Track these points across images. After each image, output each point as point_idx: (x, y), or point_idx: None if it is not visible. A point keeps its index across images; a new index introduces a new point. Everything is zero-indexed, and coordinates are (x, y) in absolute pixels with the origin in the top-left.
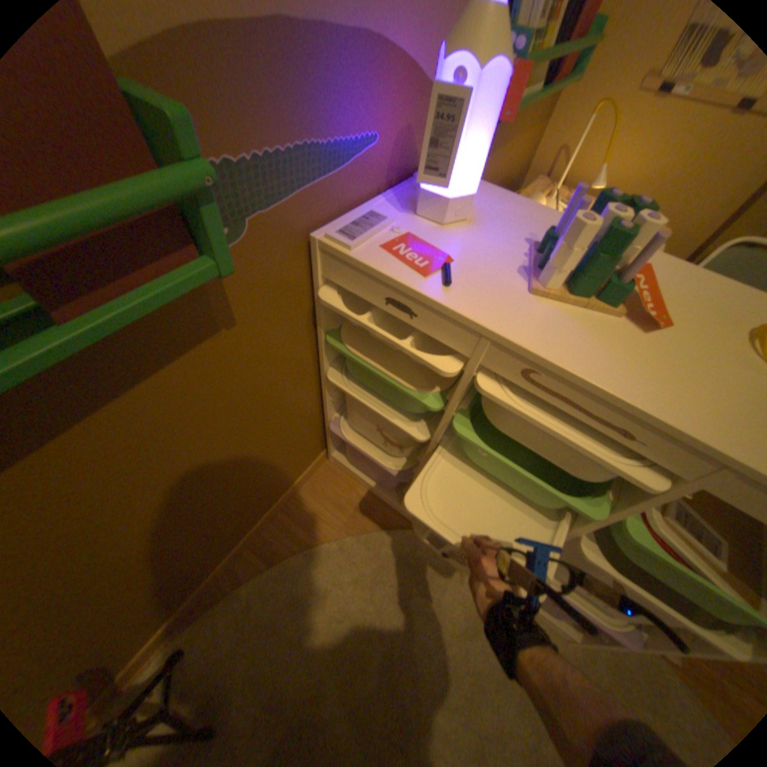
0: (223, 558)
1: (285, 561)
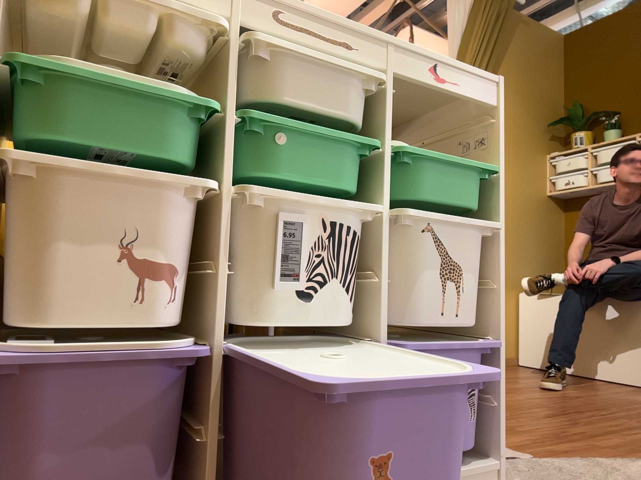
0: None
1: None
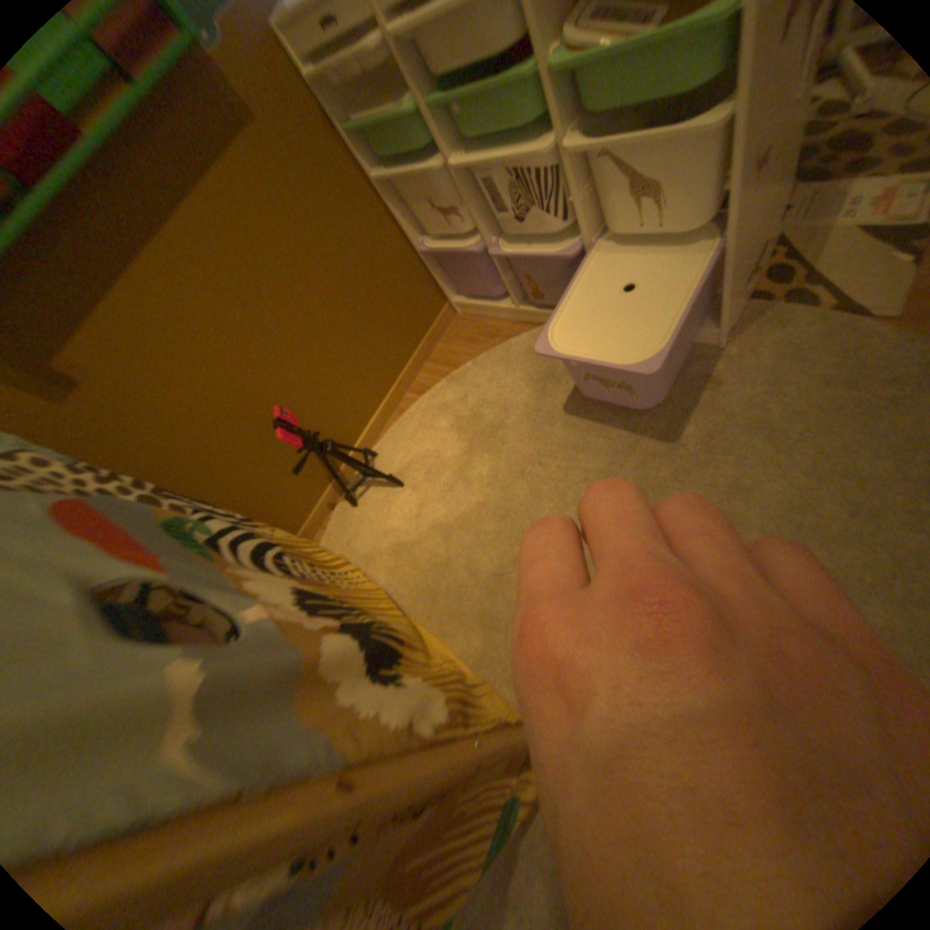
0: (386, 395)
1: (434, 389)
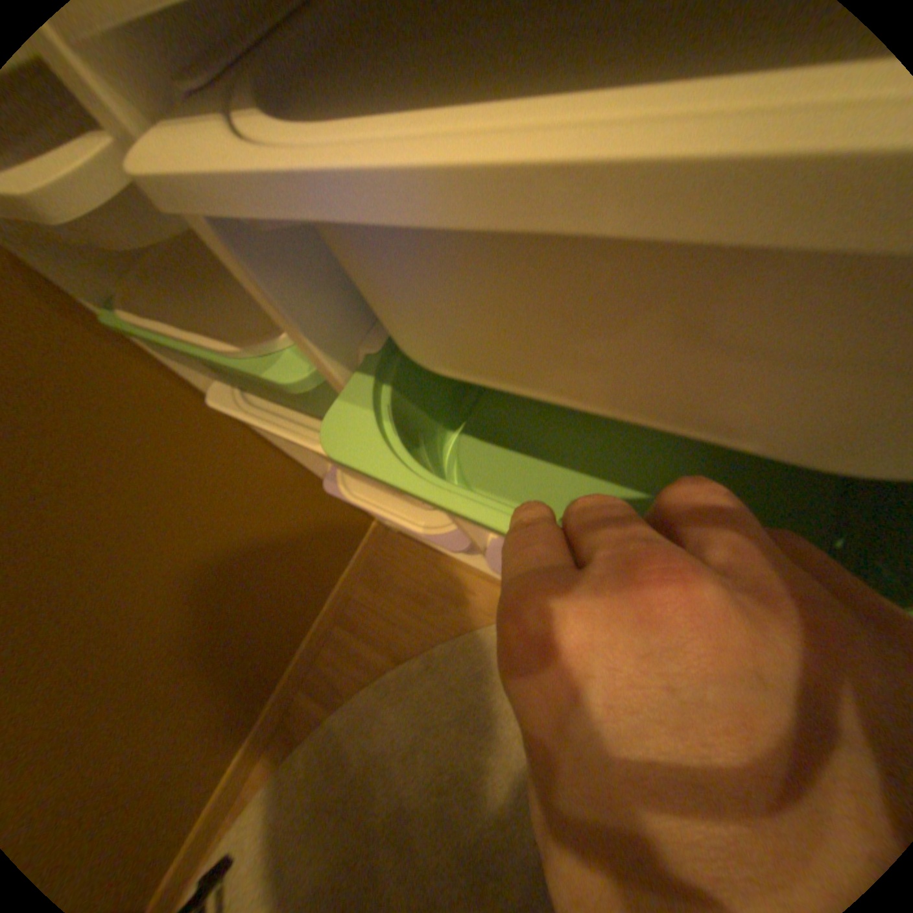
0: (256, 718)
1: (351, 703)
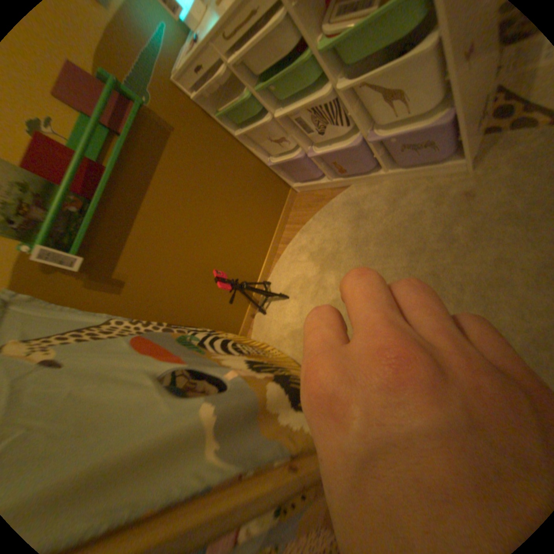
0: (268, 249)
1: (294, 239)
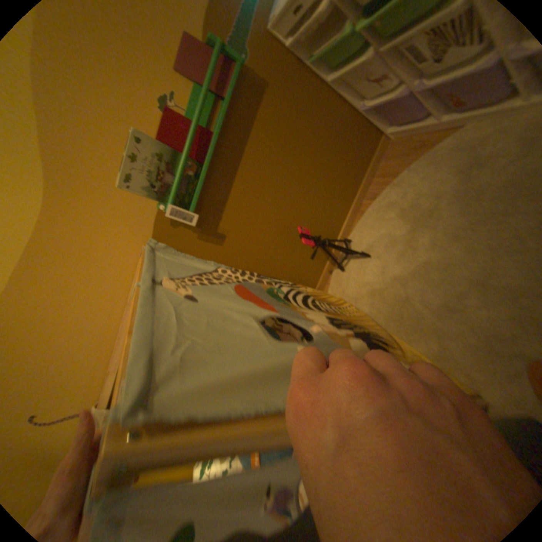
0: (351, 204)
1: (382, 194)
